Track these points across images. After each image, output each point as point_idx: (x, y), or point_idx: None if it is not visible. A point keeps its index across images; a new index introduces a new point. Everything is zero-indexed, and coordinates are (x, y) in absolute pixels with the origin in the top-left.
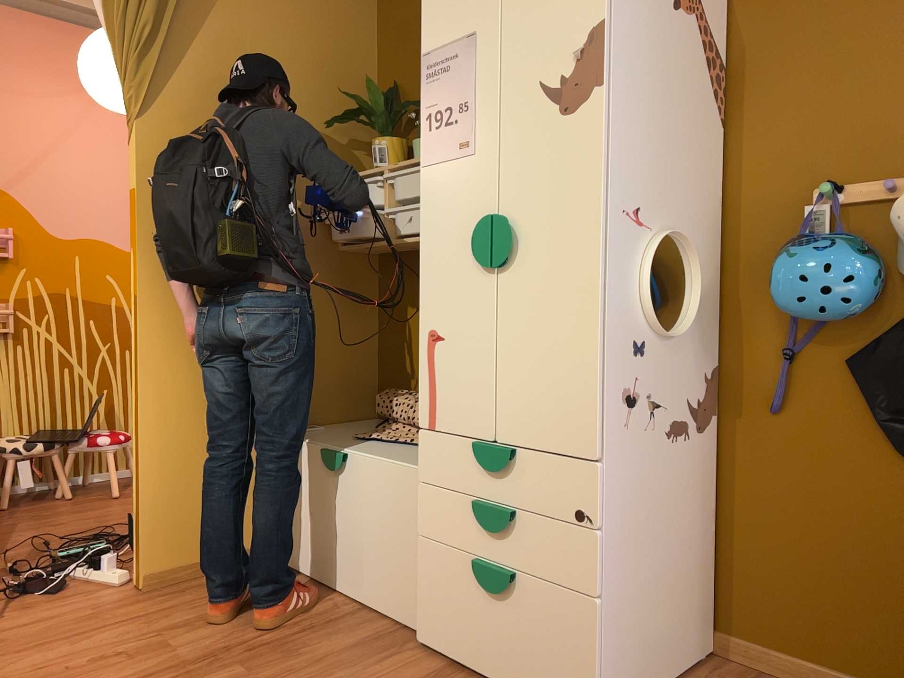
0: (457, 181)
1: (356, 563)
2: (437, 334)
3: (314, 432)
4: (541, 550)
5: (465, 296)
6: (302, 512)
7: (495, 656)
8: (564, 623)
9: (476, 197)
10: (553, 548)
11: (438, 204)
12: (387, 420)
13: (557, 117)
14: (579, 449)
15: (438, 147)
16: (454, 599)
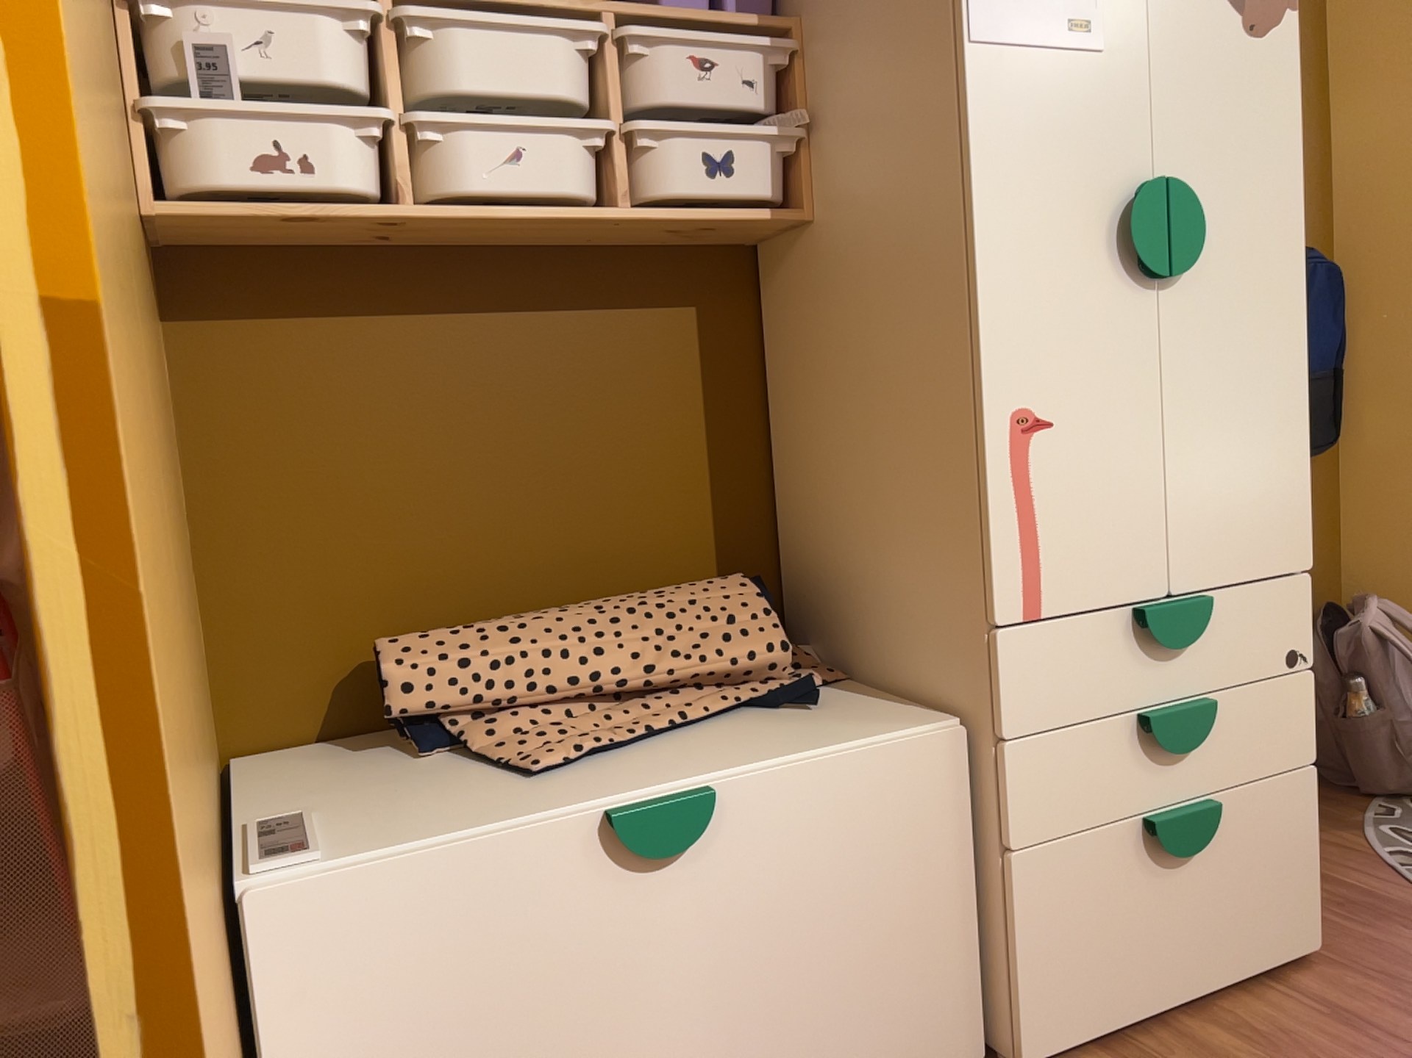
0: (1068, 99)
1: (770, 1050)
2: (1040, 418)
3: (360, 823)
4: (1245, 738)
5: (1098, 335)
6: (509, 1057)
7: (1183, 959)
8: (1278, 825)
9: (1113, 141)
10: (1259, 725)
11: (1024, 137)
12: (446, 719)
13: (1240, 34)
14: (1290, 559)
15: (1019, 11)
16: (1105, 919)
